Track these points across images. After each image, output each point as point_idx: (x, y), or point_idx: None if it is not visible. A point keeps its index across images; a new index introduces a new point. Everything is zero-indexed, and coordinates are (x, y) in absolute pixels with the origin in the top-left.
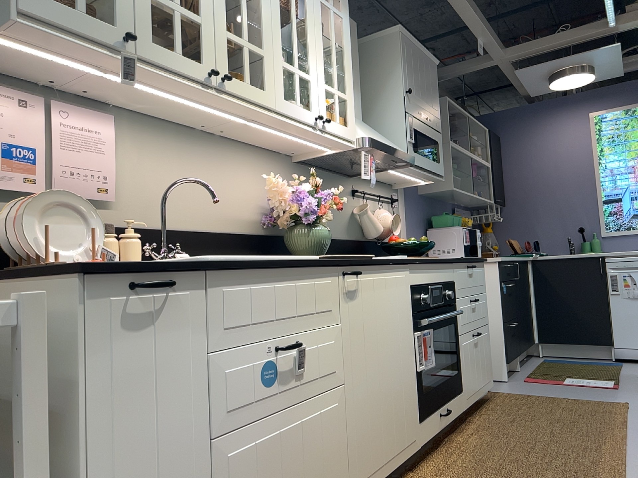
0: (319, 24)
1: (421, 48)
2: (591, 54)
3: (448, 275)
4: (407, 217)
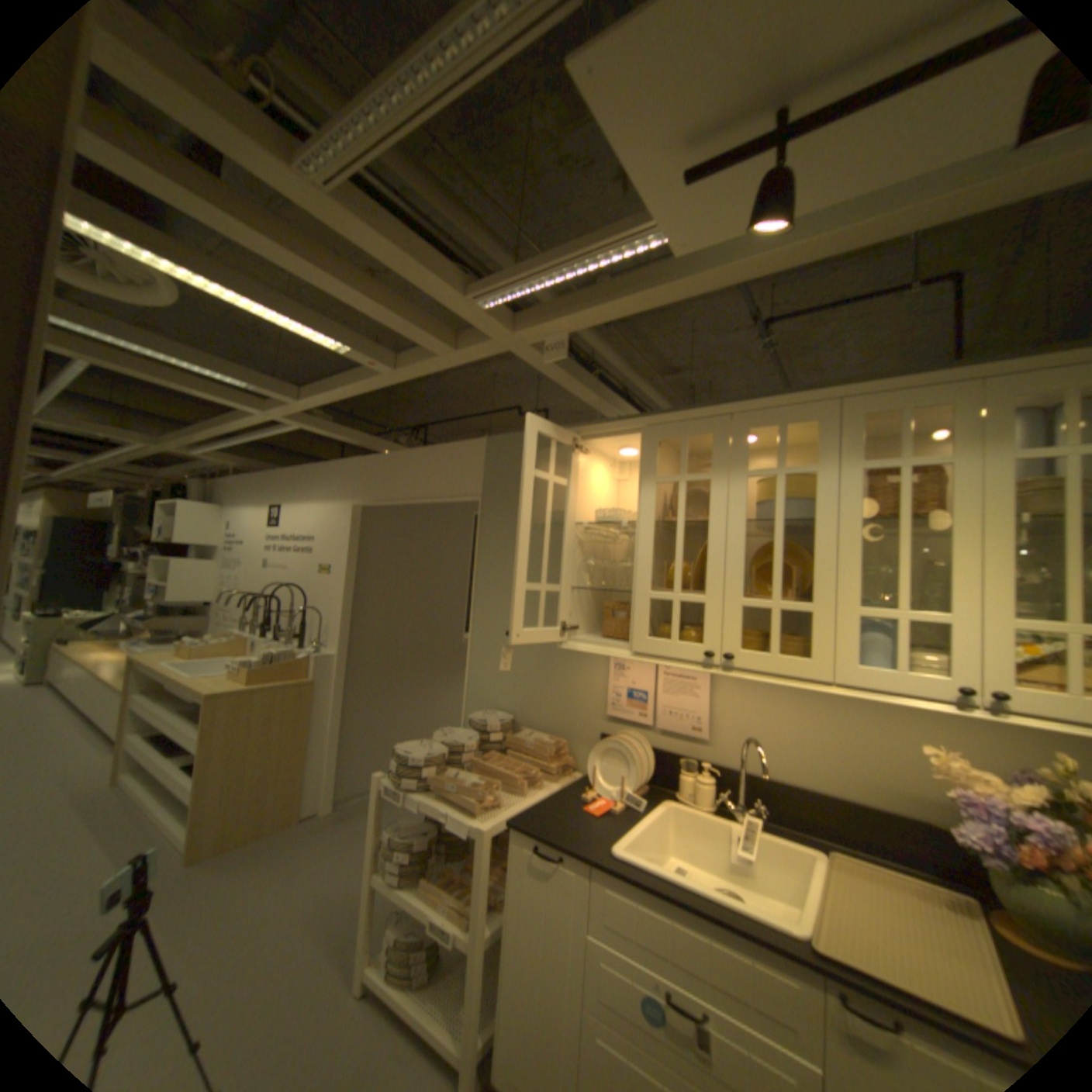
0: (1003, 507)
1: None
2: None
3: None
4: None
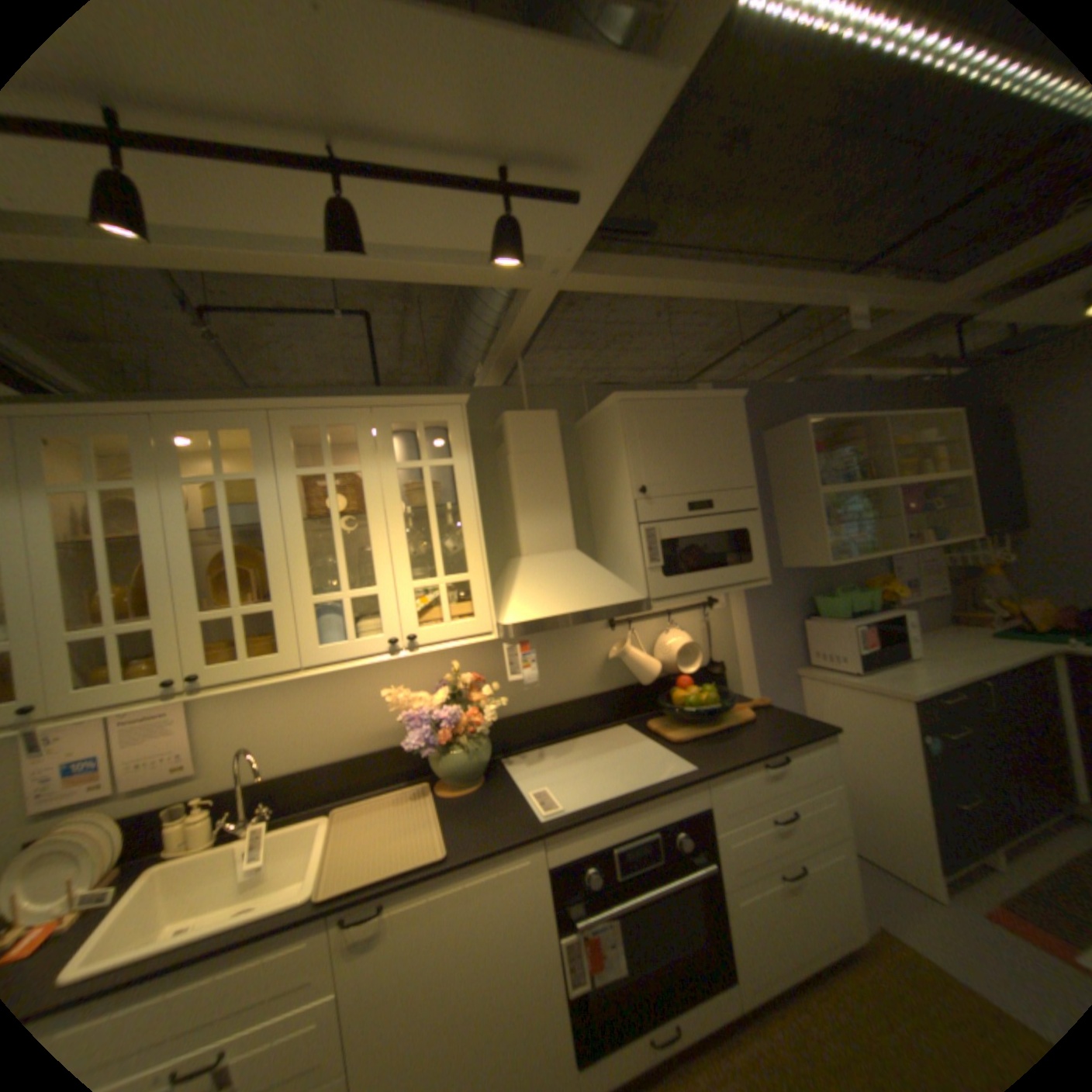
0: (396, 503)
1: (687, 395)
2: None
3: (686, 810)
4: (748, 615)
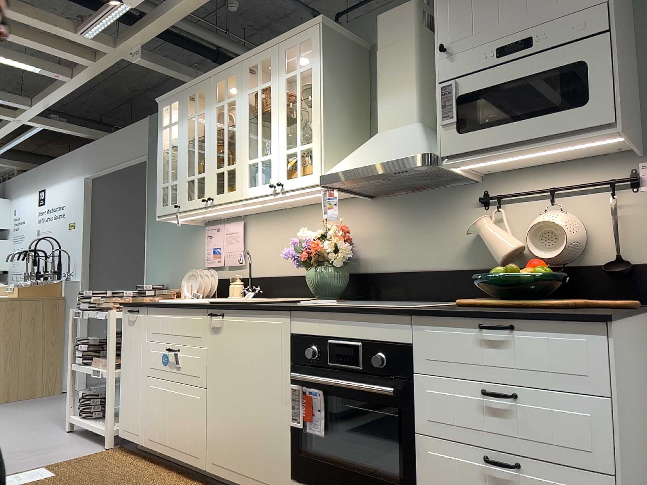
0: (282, 101)
1: None
2: None
3: (387, 334)
4: None
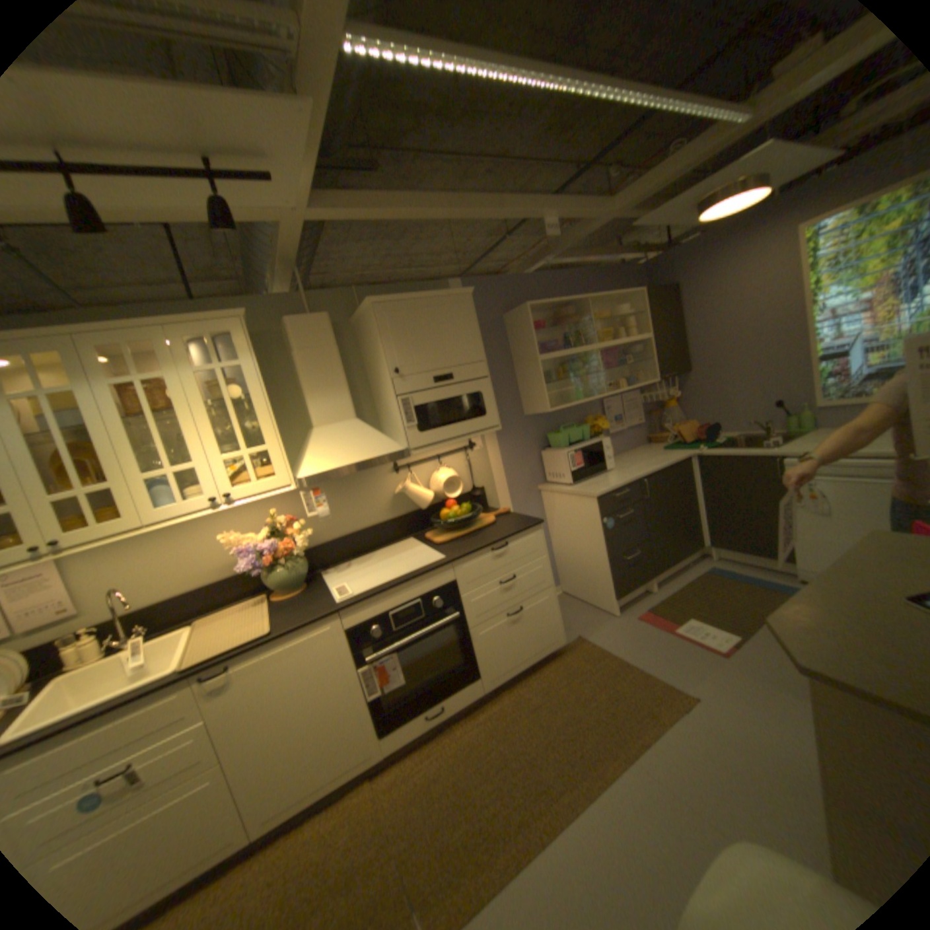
0: (197, 399)
1: (425, 295)
2: (731, 169)
3: (437, 582)
4: (499, 452)
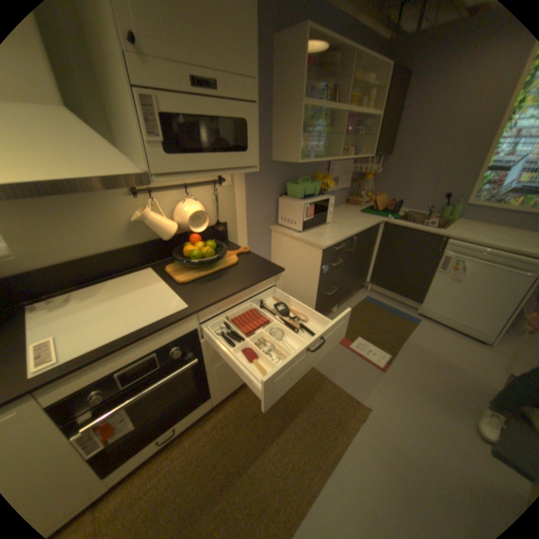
0: None
1: None
2: None
3: (177, 333)
4: (245, 191)
